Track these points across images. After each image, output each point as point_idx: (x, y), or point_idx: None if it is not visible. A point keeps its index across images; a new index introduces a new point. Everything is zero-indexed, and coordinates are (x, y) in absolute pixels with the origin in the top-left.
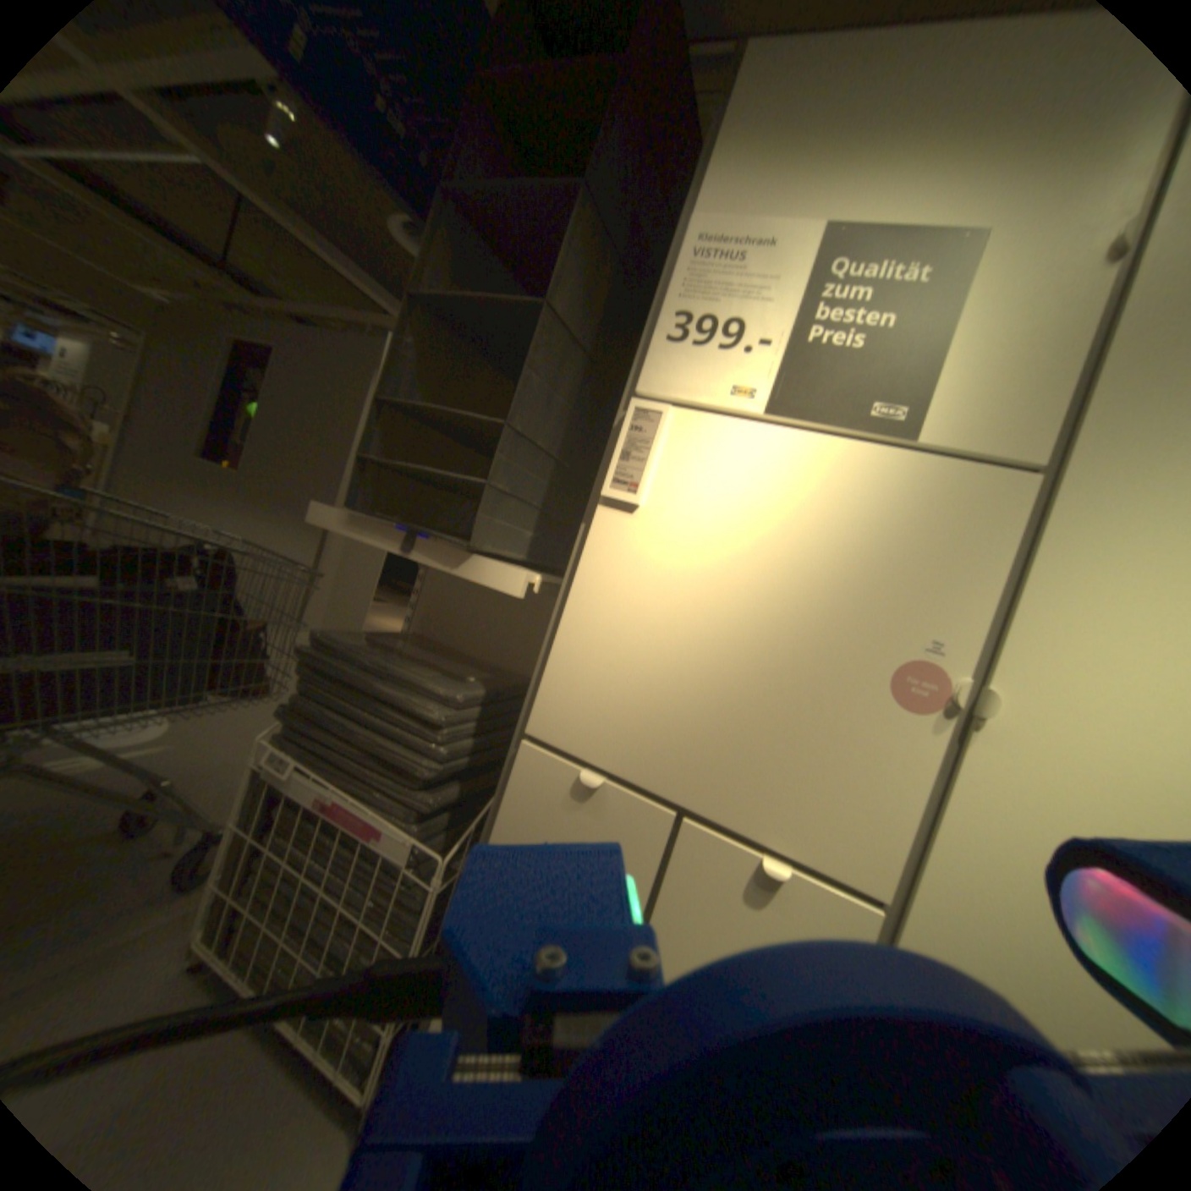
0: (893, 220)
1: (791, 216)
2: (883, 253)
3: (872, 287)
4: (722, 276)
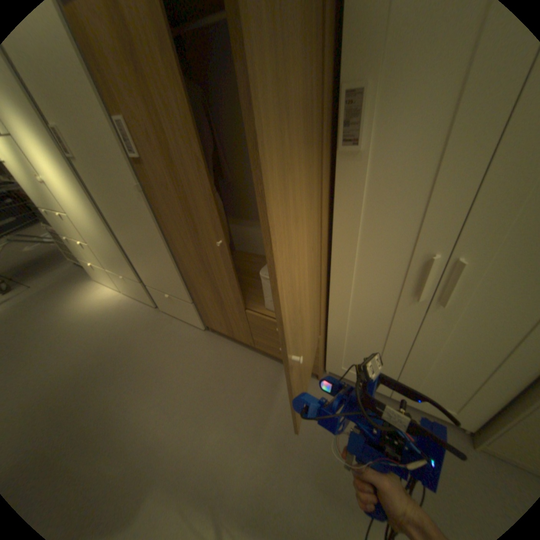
0: None
1: None
2: None
3: None
4: None
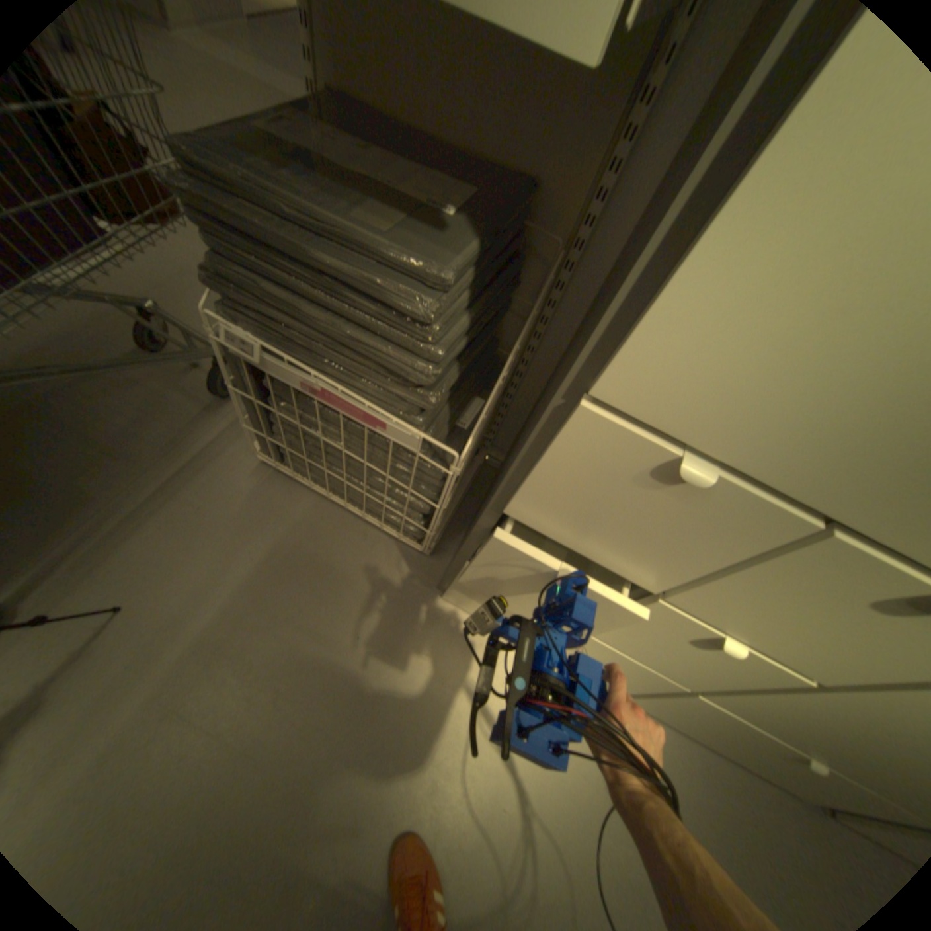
0: None
1: None
2: None
3: None
4: None
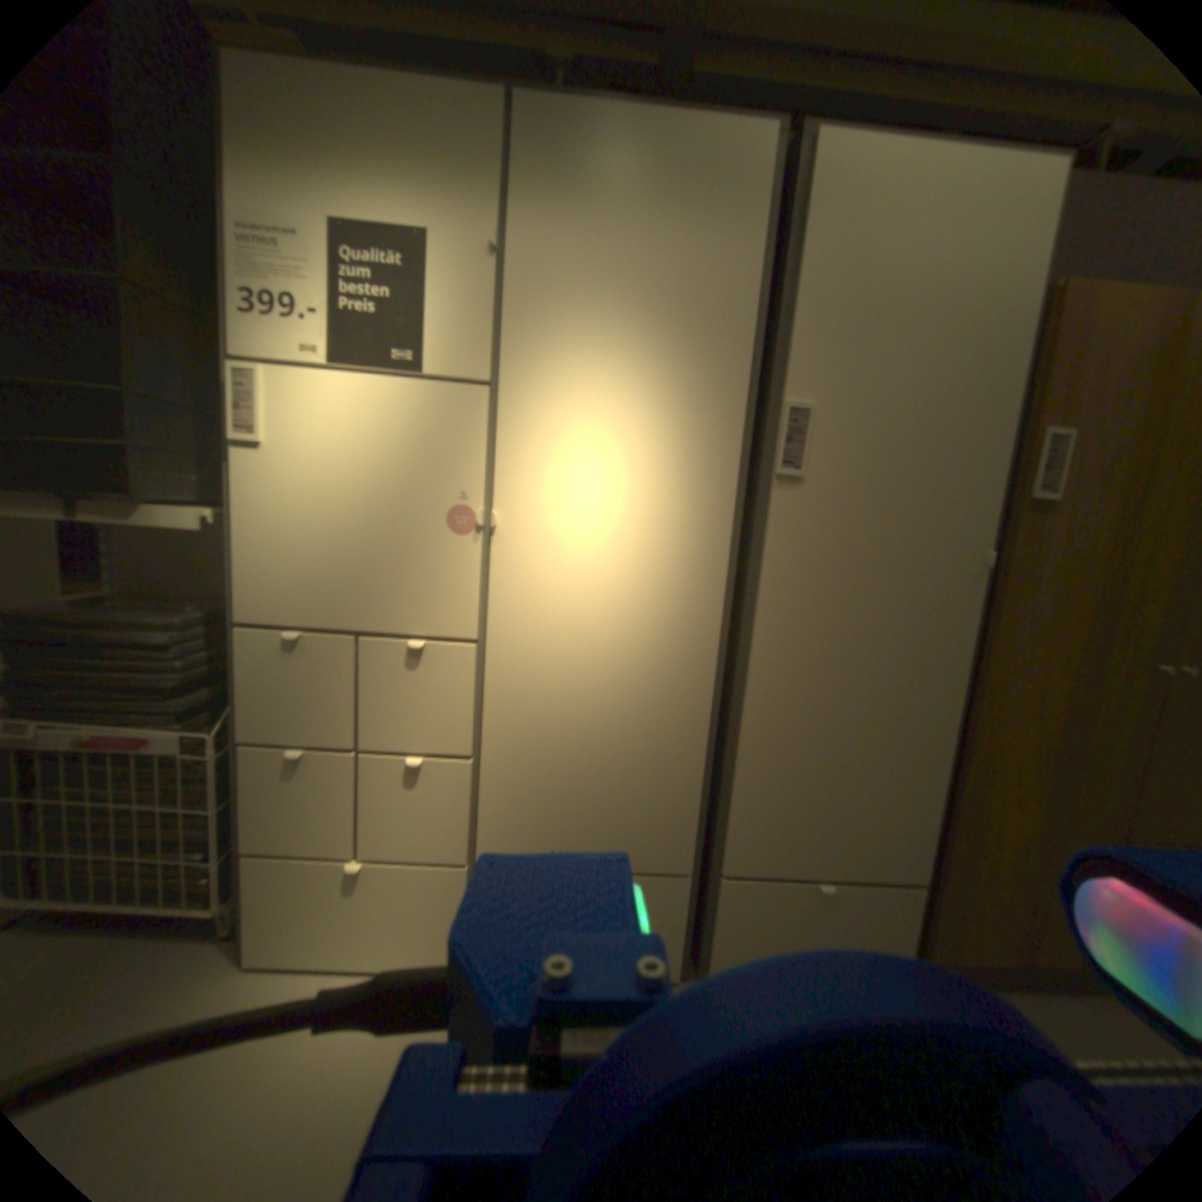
0: (366, 216)
1: (297, 208)
2: (366, 241)
3: (366, 266)
4: (260, 255)
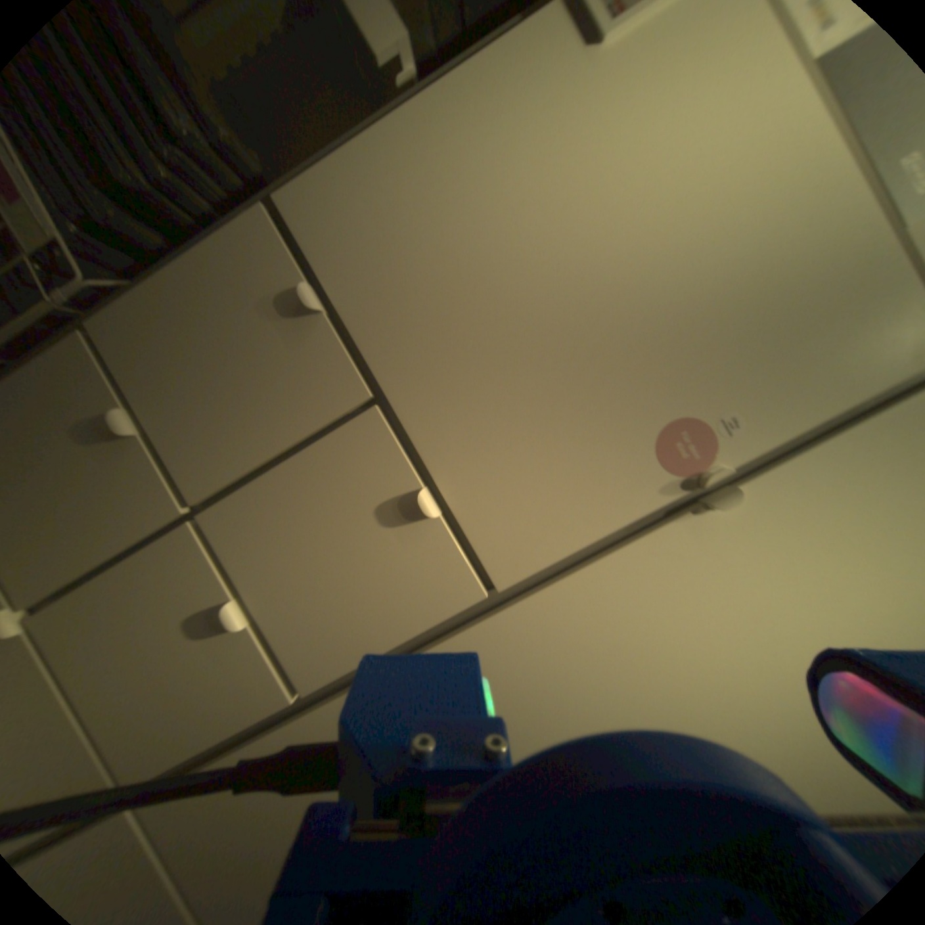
0: None
1: None
2: None
3: None
4: None
